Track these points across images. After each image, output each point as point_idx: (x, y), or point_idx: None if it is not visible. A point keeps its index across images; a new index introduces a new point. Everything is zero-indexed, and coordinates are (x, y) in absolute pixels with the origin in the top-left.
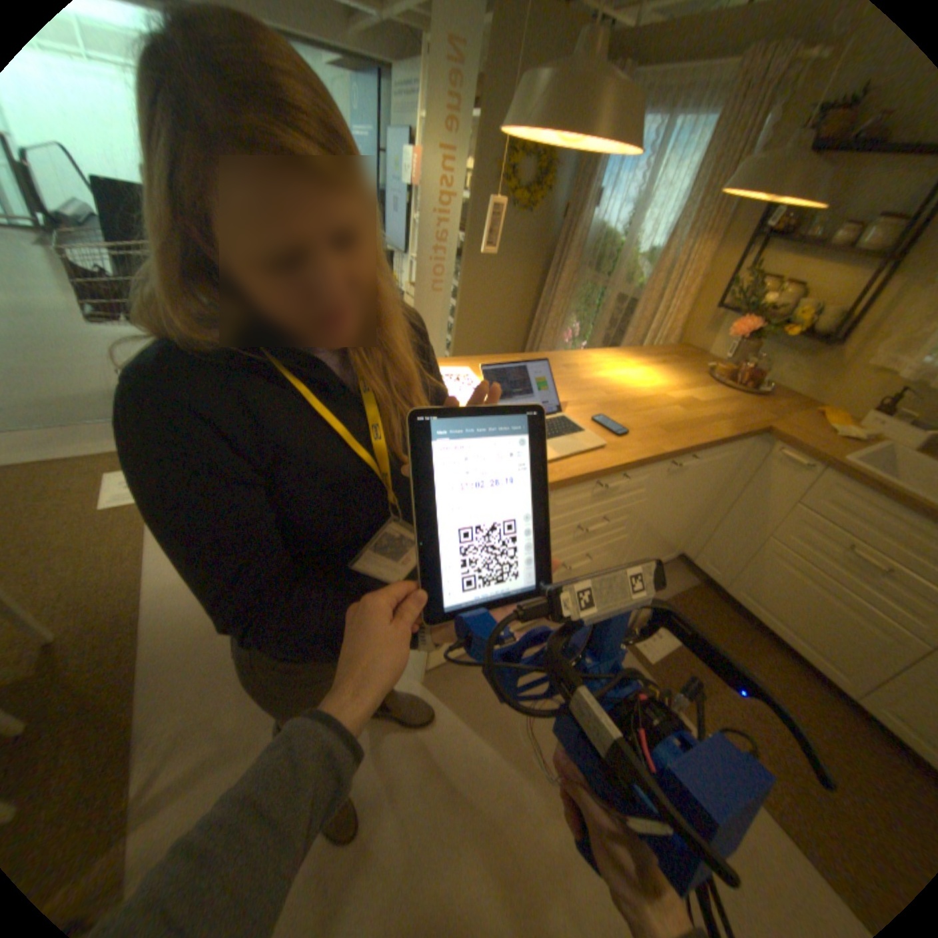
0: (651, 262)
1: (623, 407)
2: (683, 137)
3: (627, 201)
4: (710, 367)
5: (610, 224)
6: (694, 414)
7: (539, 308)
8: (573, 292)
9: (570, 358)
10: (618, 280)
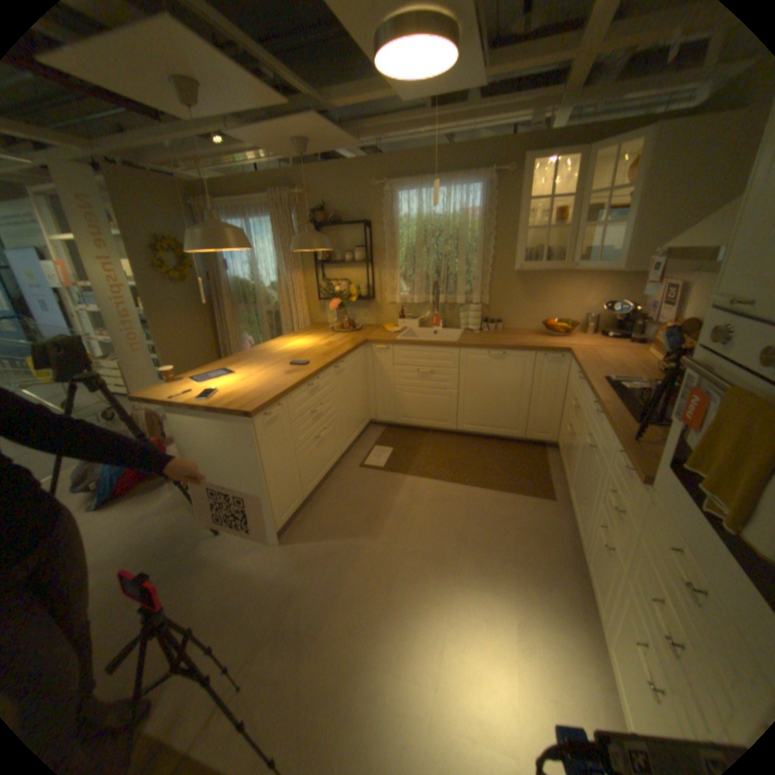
0: (274, 290)
1: (301, 356)
2: (257, 229)
3: (243, 264)
4: (331, 328)
5: (240, 277)
6: (333, 347)
7: (220, 337)
8: (238, 320)
9: (261, 348)
10: (262, 305)
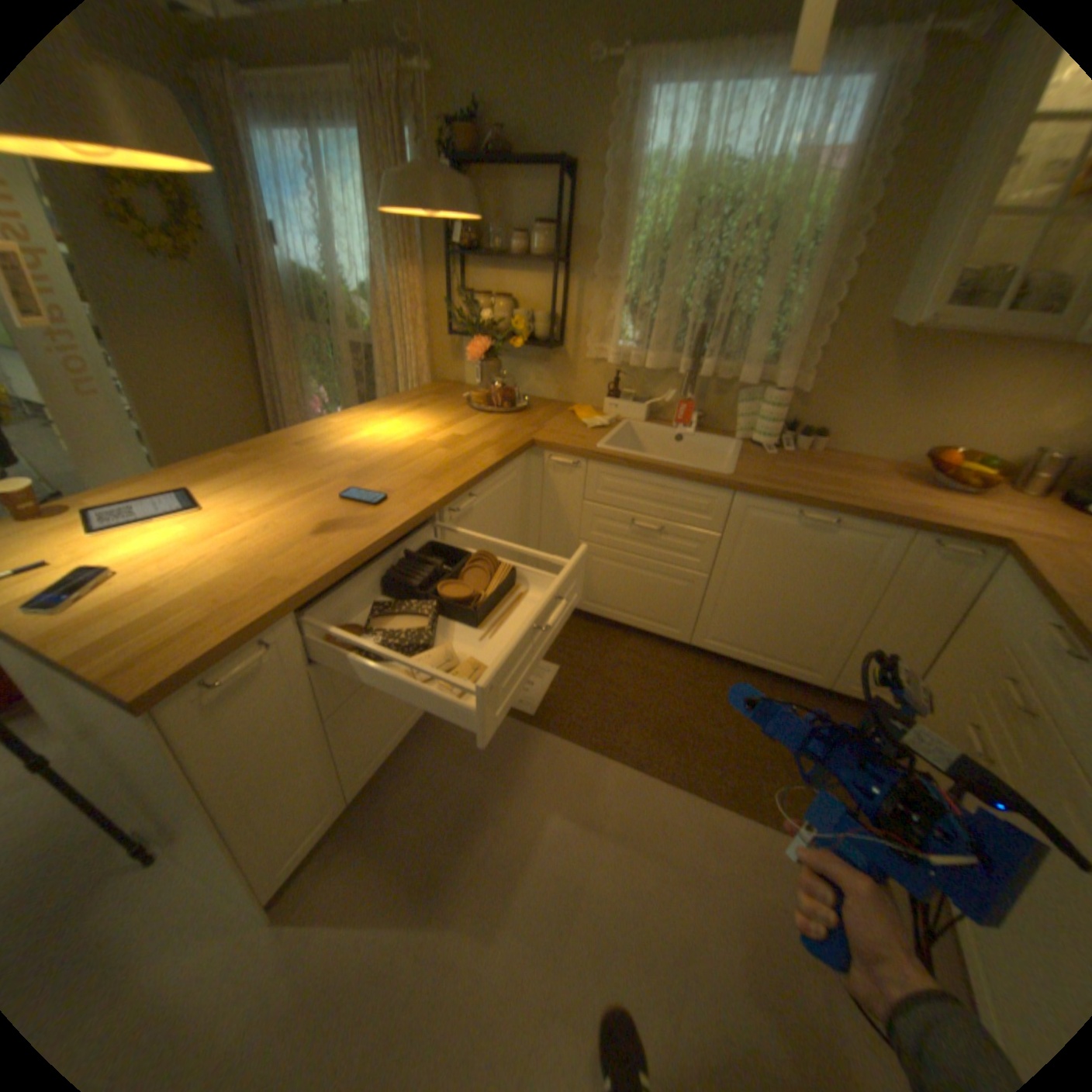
0: (366, 301)
1: (379, 470)
2: (333, 157)
3: (306, 235)
4: (466, 399)
5: (302, 265)
6: (458, 453)
7: (264, 383)
8: (297, 354)
9: (305, 434)
10: (339, 329)
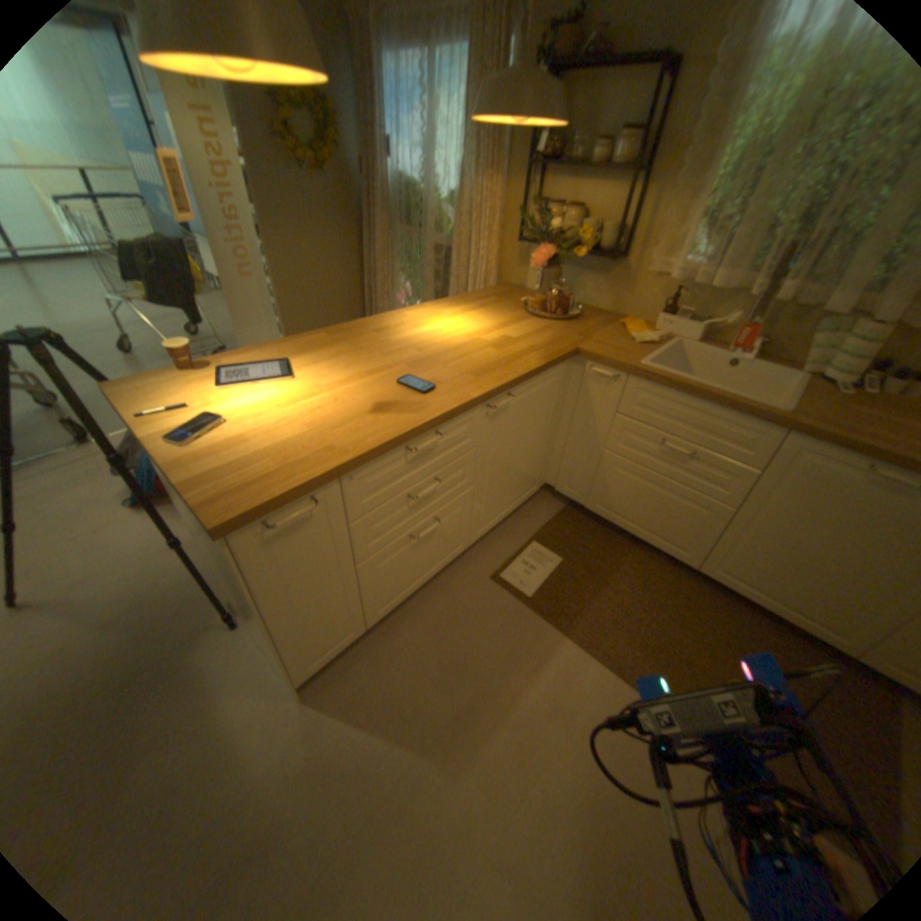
0: (452, 208)
1: (434, 362)
2: (444, 72)
3: (413, 147)
4: (523, 303)
5: (407, 174)
6: (505, 353)
7: (366, 275)
8: (392, 252)
9: (383, 322)
10: (427, 232)
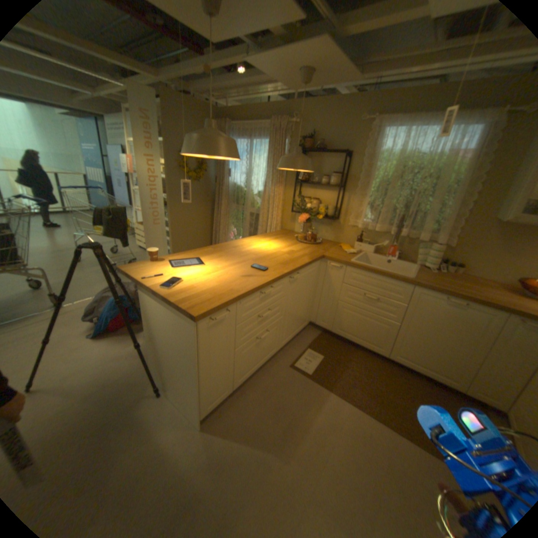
0: (260, 197)
1: (264, 259)
2: (258, 148)
3: (242, 173)
4: (296, 237)
5: (238, 183)
6: (293, 257)
7: (214, 225)
8: (229, 215)
9: (235, 244)
10: (248, 207)
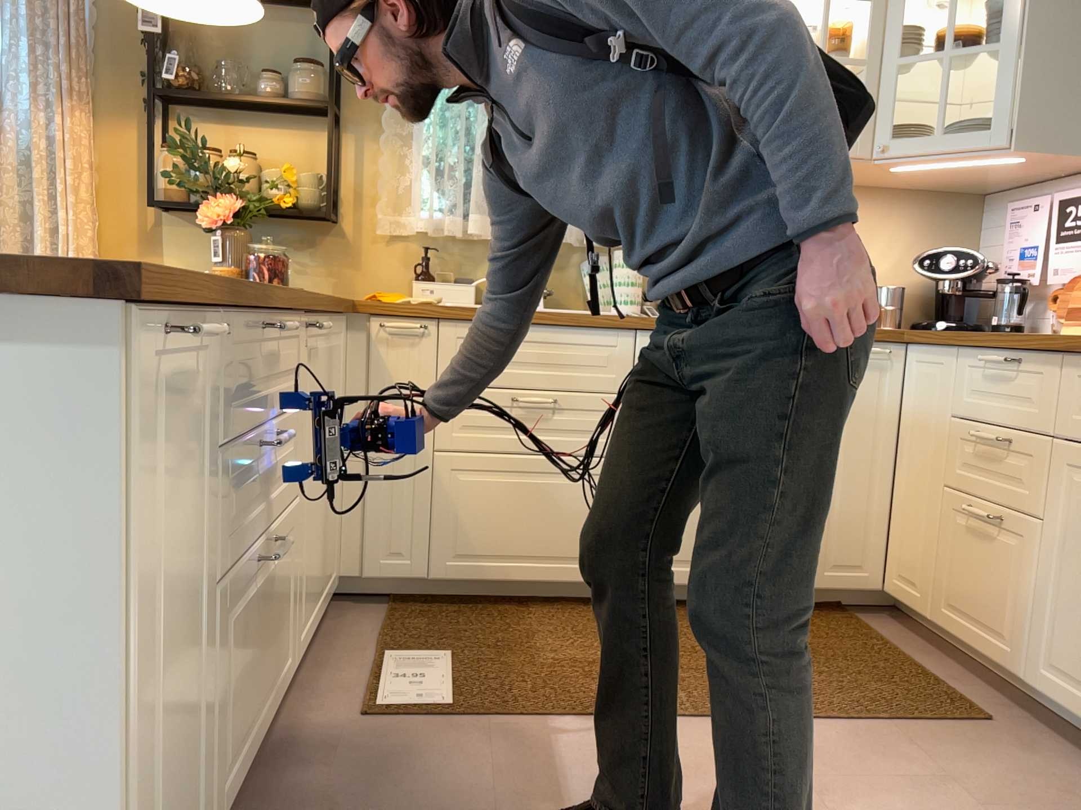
0: None
1: None
2: None
3: None
4: None
5: None
6: None
7: None
8: None
9: None
10: None
